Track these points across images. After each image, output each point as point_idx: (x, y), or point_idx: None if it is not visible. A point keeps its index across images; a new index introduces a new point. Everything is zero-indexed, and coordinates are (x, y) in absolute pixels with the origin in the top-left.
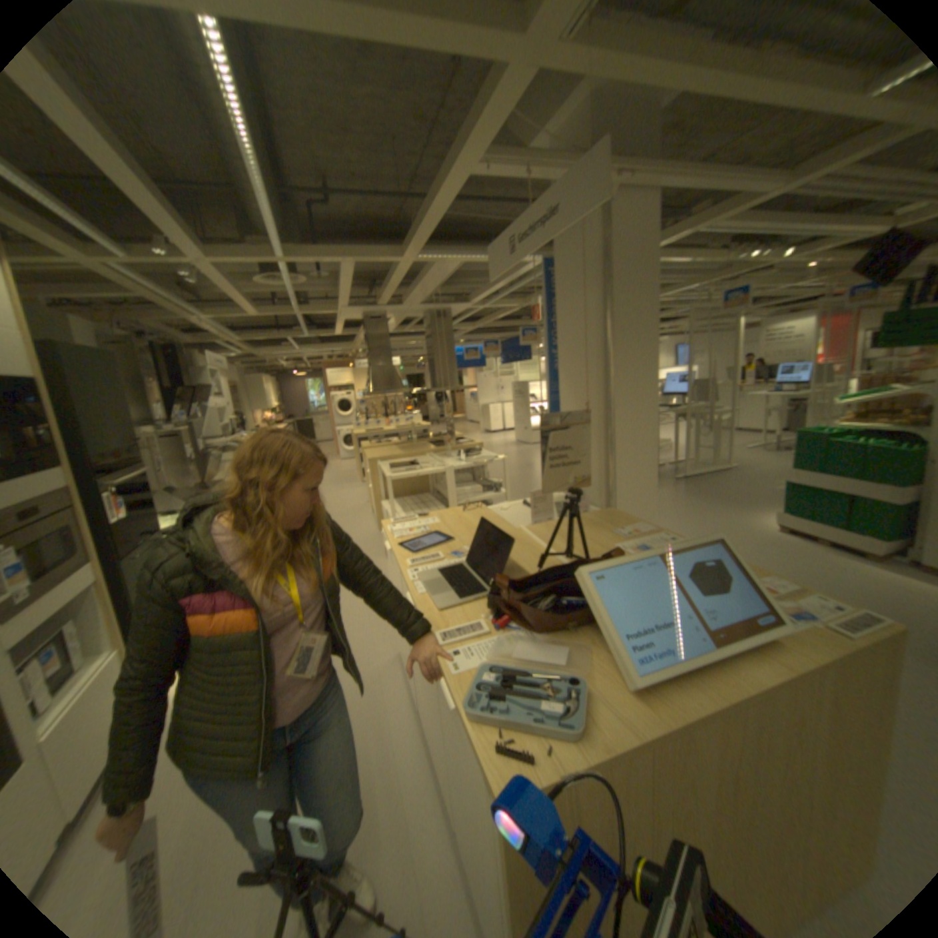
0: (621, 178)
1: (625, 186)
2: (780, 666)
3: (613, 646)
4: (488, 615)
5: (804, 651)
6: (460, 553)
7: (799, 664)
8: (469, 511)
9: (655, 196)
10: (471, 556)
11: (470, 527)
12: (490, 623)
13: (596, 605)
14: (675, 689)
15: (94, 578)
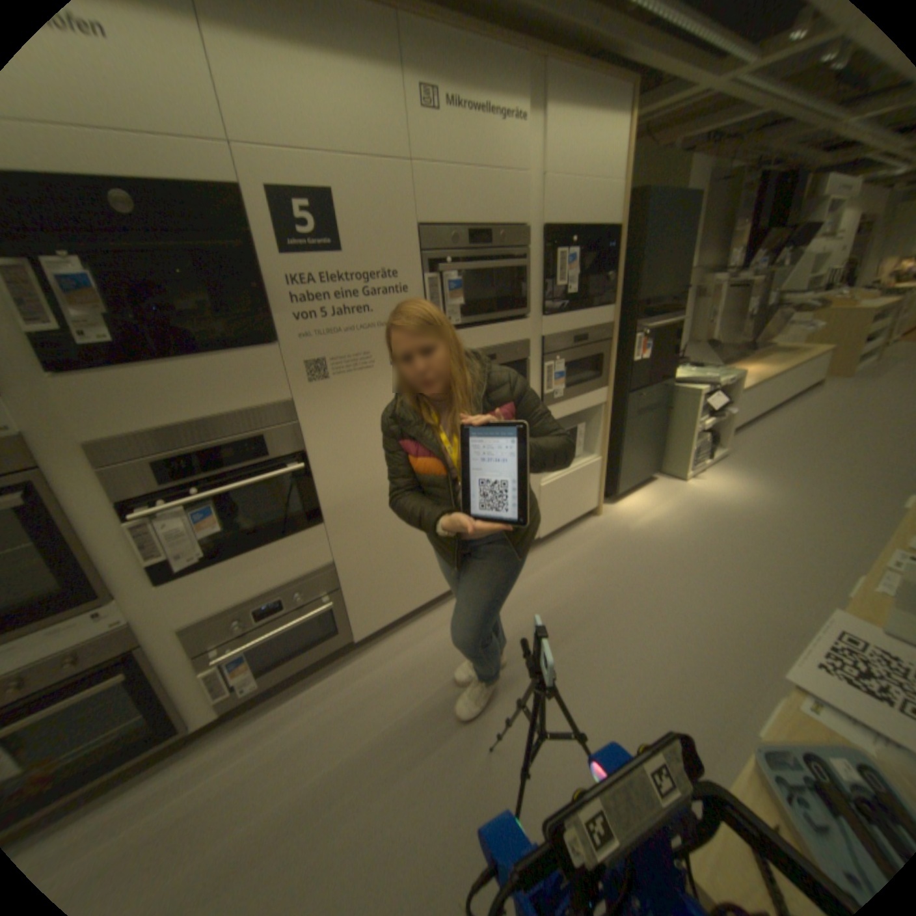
0: None
1: None
2: None
3: None
4: None
5: None
6: None
7: None
8: None
9: None
10: None
11: None
12: None
13: None
14: None
15: (607, 400)
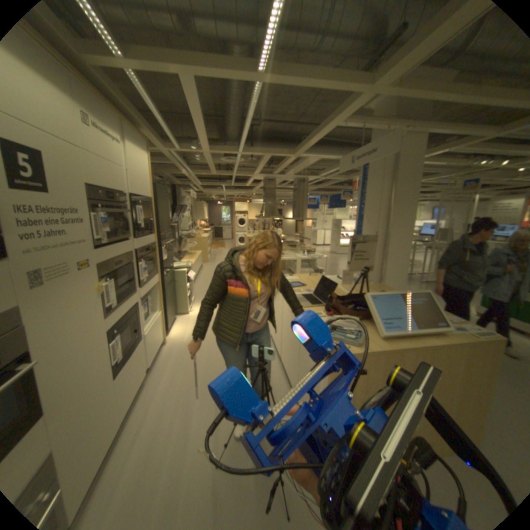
0: (408, 129)
1: (409, 132)
2: (445, 342)
3: (376, 321)
4: (323, 312)
5: (457, 340)
6: (309, 291)
7: (453, 343)
8: (311, 276)
9: (425, 136)
10: (314, 293)
11: (312, 283)
12: (324, 314)
13: (371, 307)
14: (399, 342)
15: (158, 280)
